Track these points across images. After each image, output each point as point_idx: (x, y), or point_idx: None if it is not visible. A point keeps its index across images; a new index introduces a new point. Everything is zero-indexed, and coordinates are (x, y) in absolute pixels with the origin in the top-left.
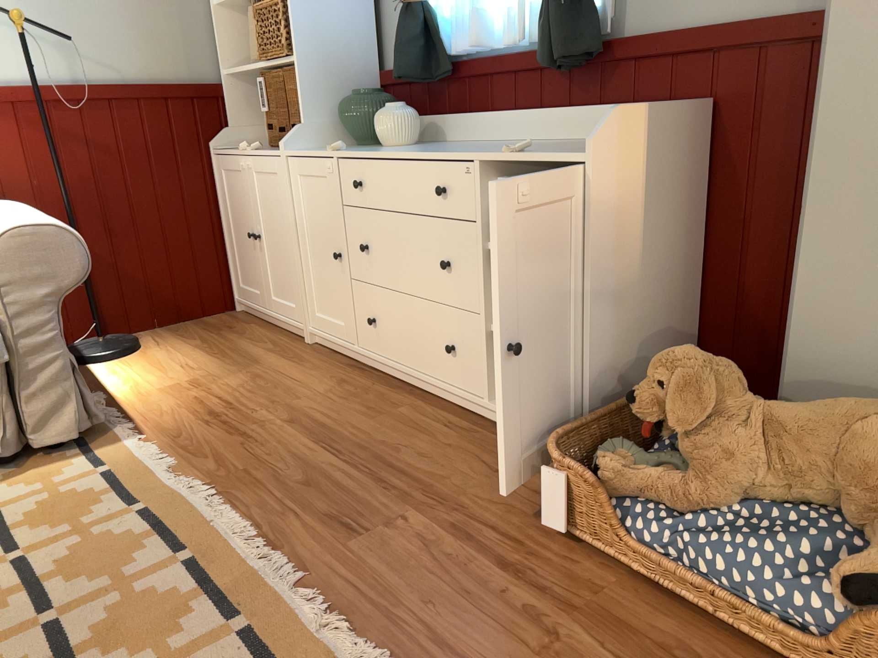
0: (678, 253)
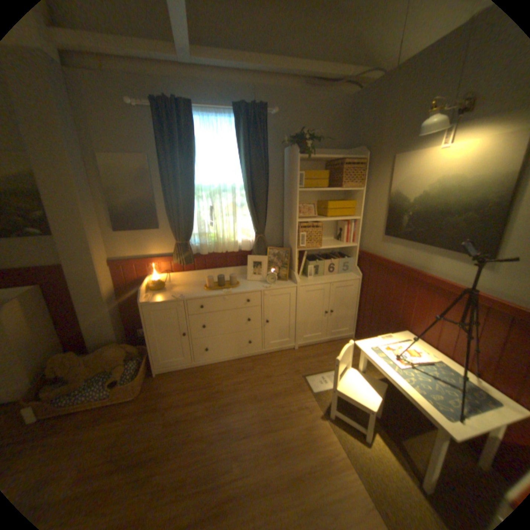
0: (44, 327)
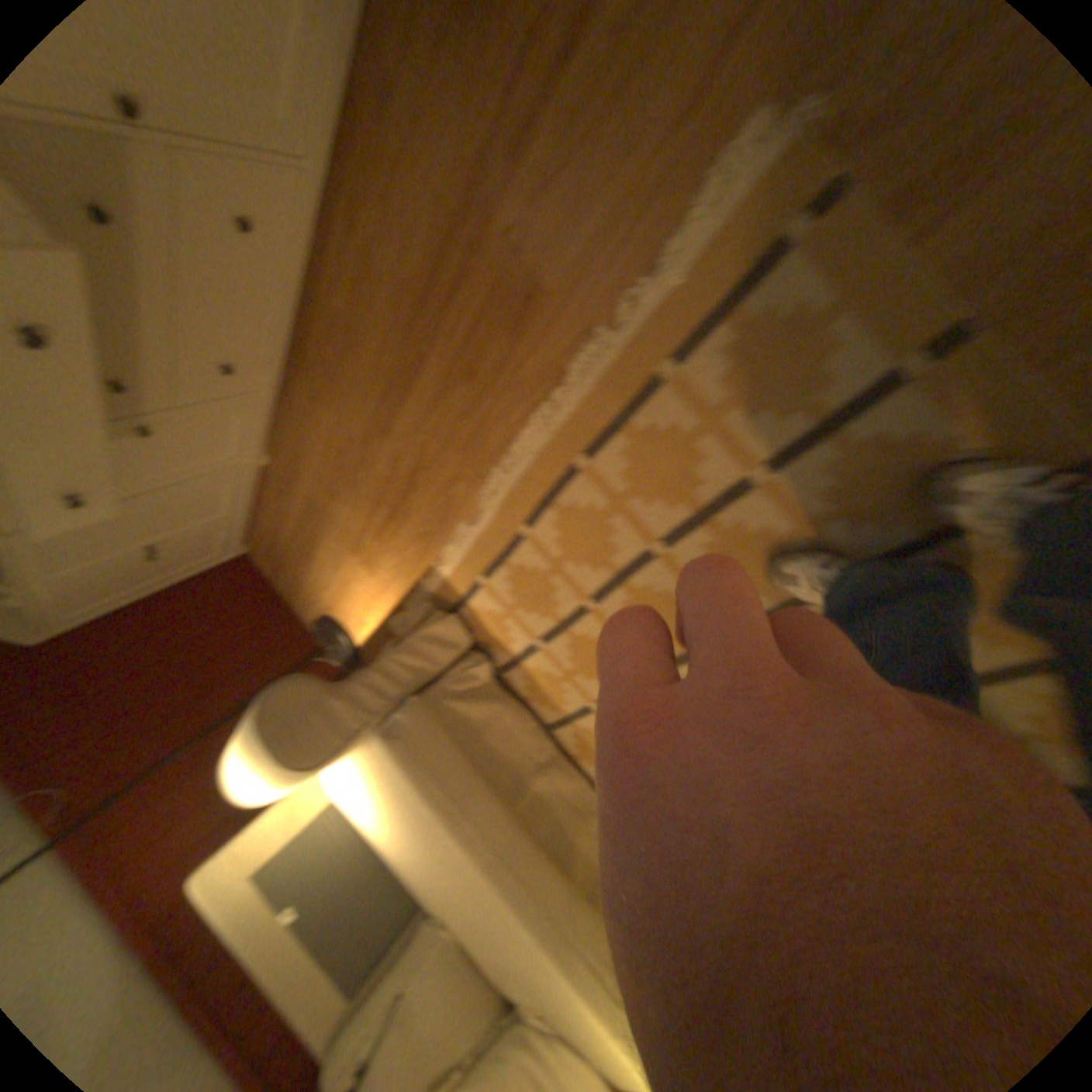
0: None
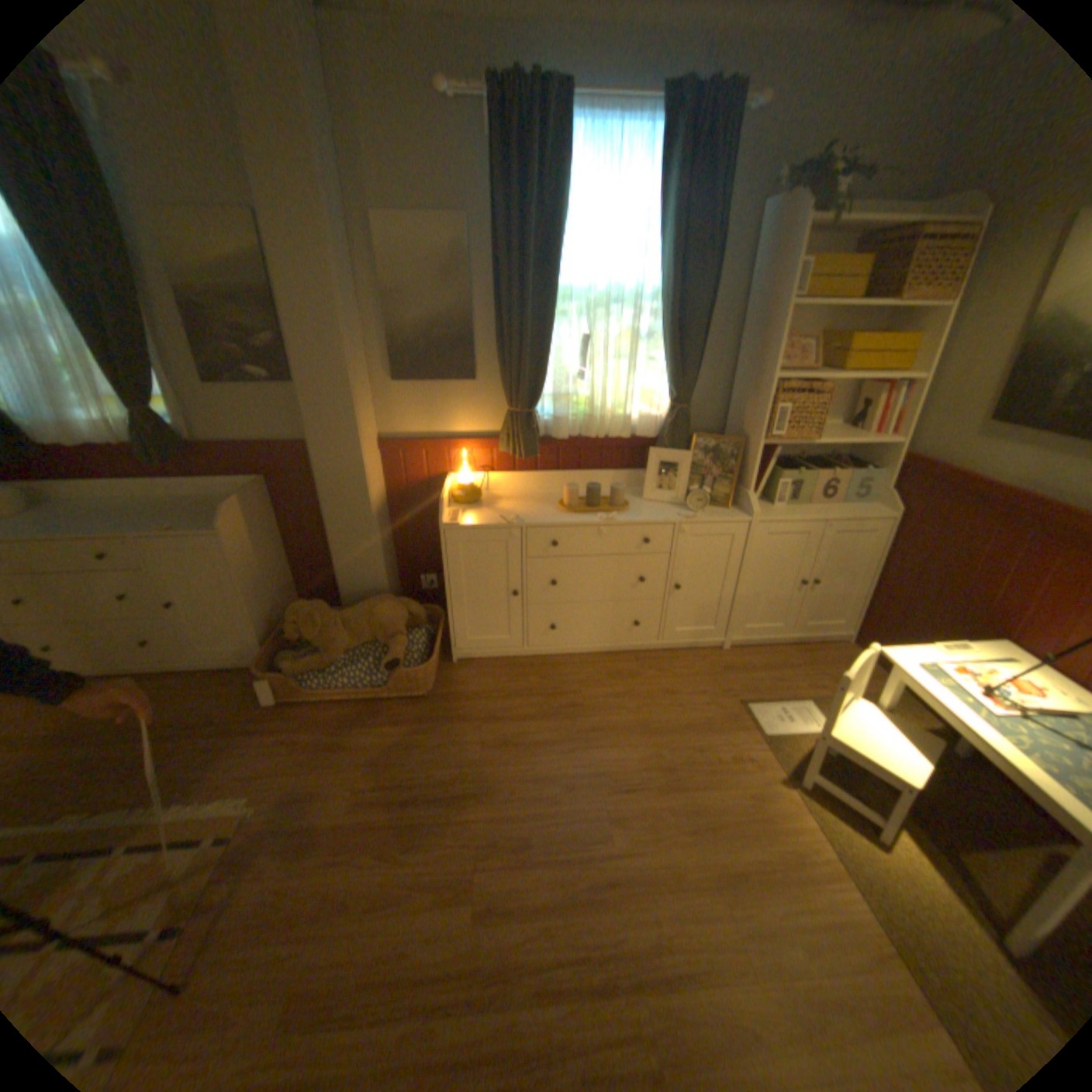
0: (272, 551)
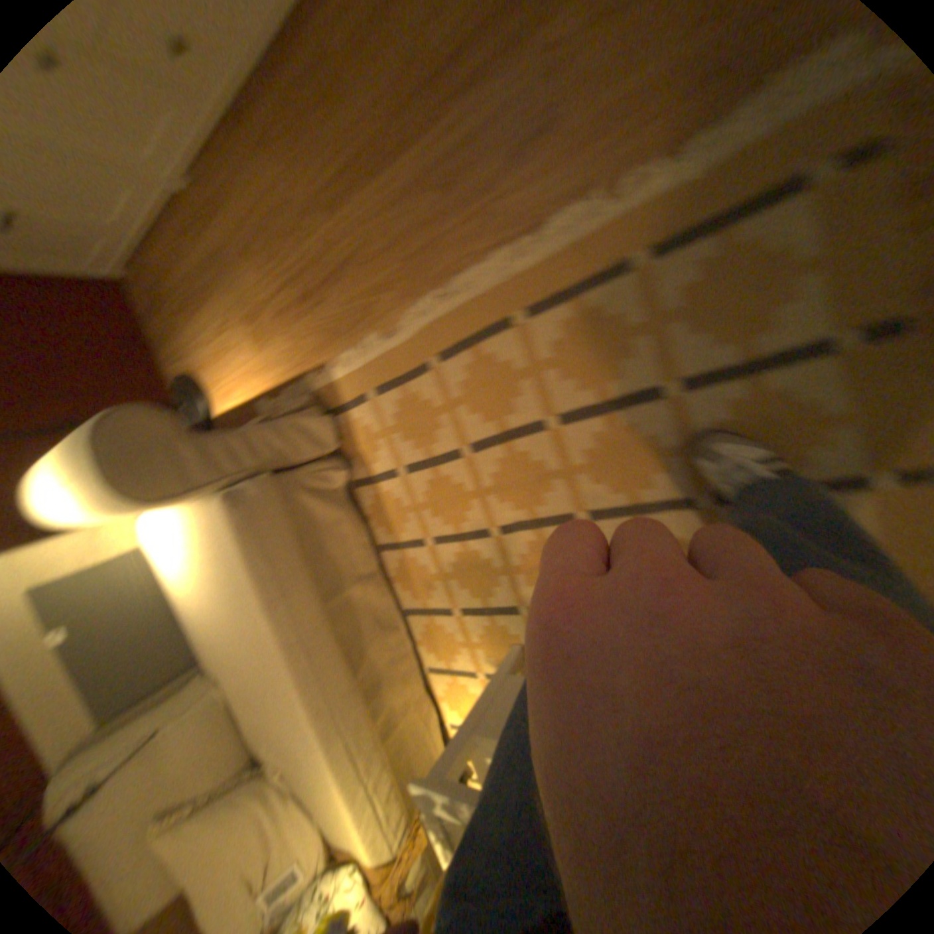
0: None
